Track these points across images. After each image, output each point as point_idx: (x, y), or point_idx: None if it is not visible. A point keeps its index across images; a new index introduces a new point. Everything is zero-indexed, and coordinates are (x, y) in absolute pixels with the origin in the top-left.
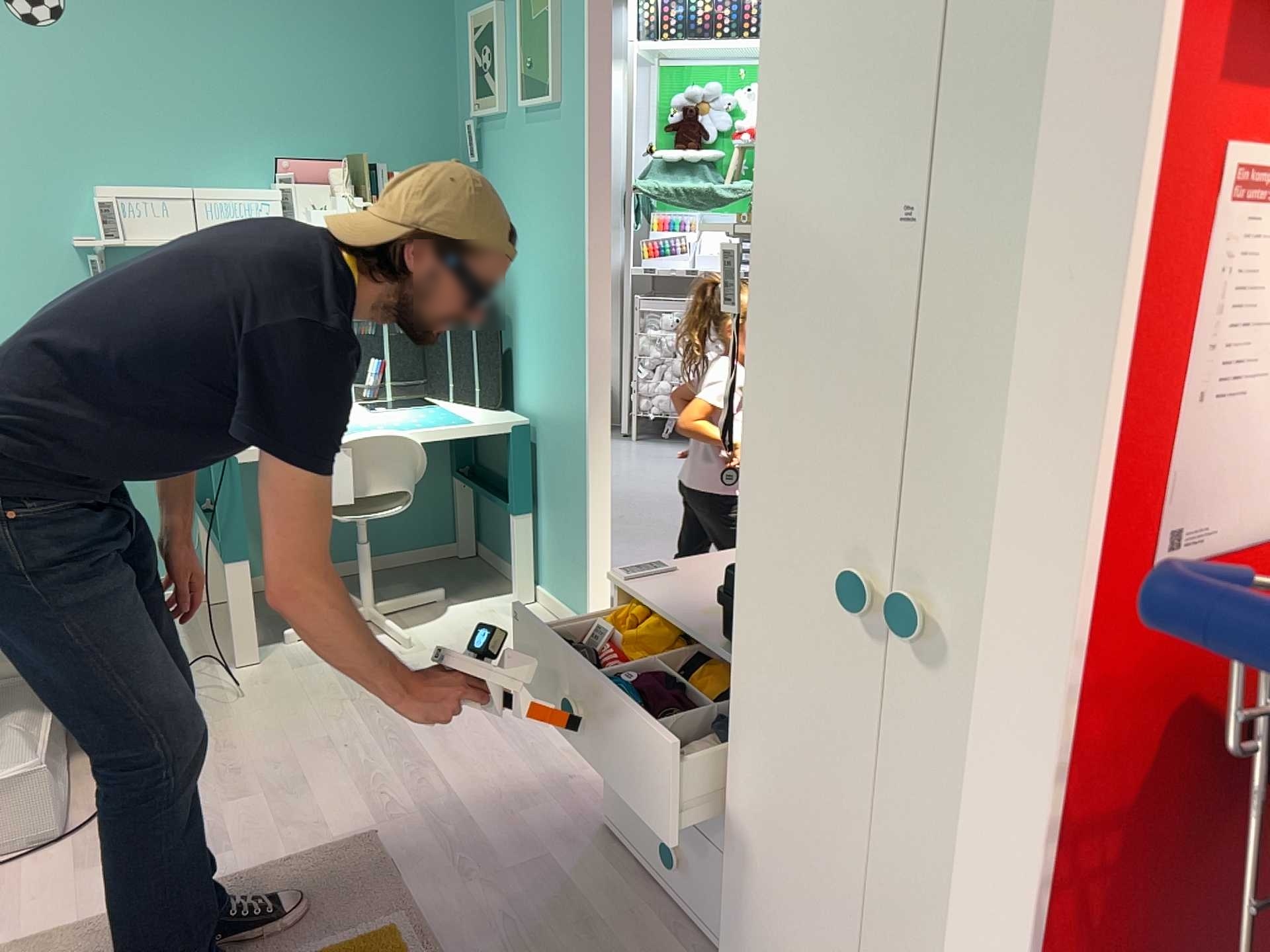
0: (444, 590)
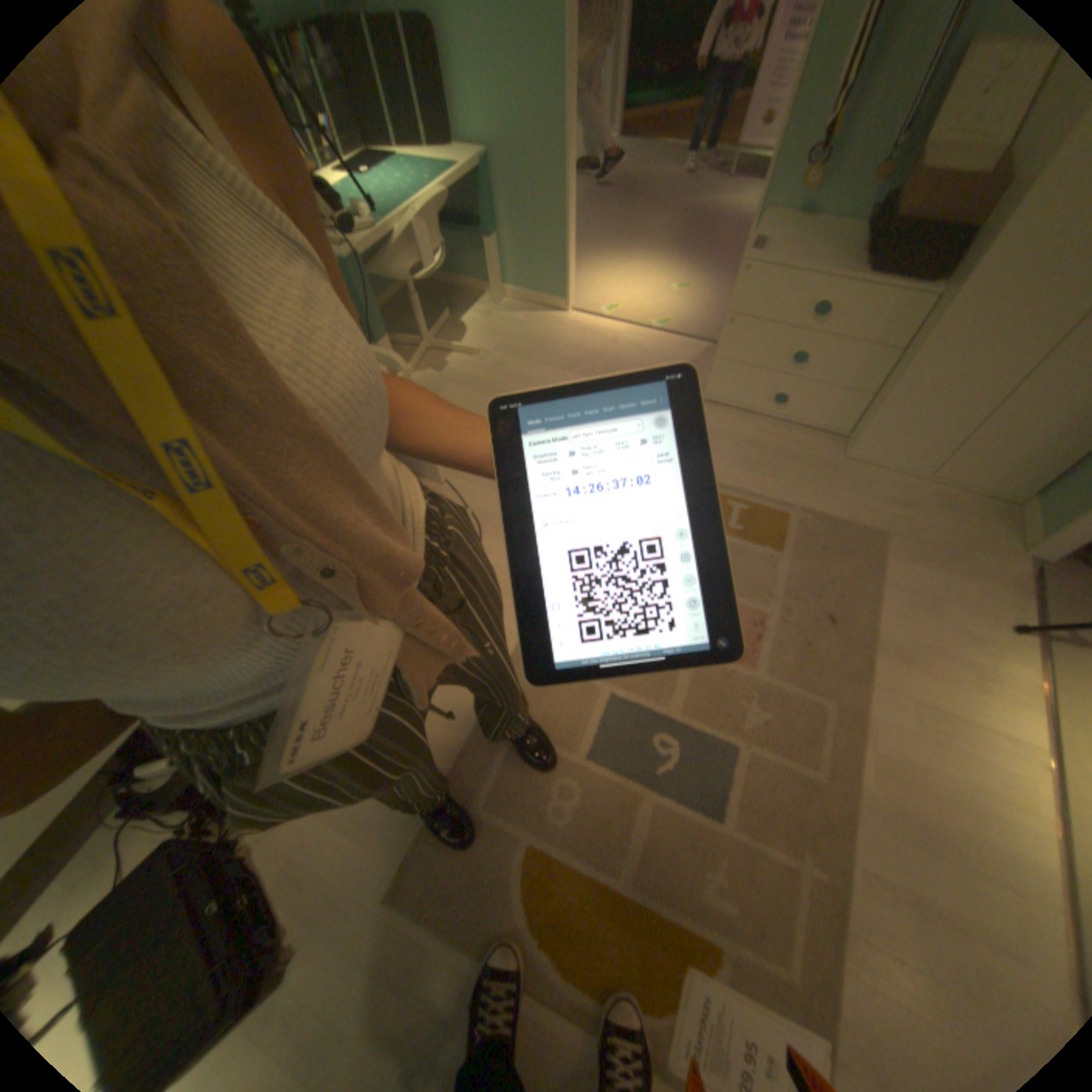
0: (438, 310)
